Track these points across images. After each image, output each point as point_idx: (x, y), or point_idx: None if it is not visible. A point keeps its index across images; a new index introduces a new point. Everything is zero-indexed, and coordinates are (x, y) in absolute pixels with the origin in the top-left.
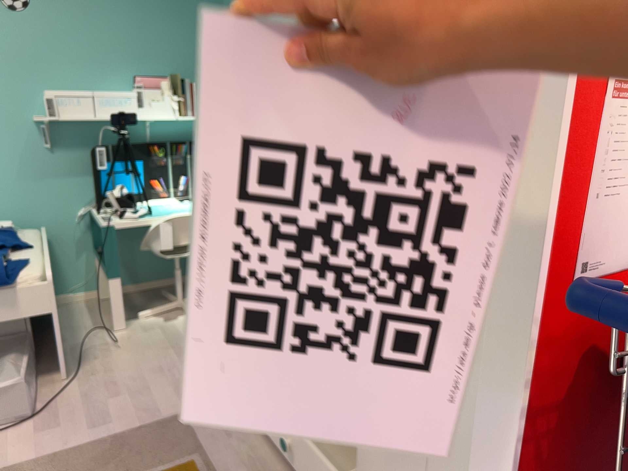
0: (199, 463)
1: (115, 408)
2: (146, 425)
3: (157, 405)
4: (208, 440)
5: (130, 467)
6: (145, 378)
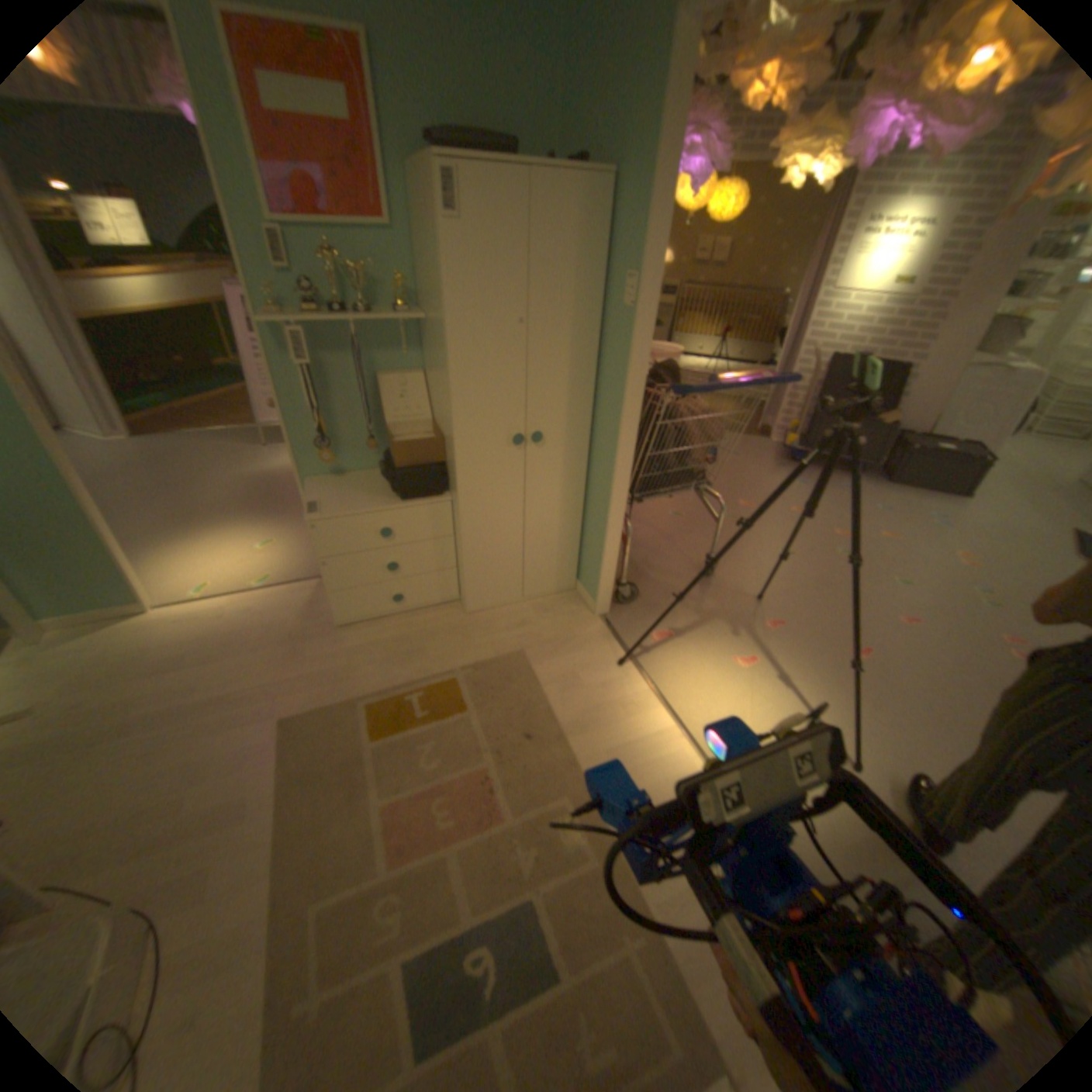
0: (369, 700)
1: (213, 797)
2: (276, 754)
3: (241, 747)
4: (337, 695)
5: (345, 758)
6: (157, 772)
